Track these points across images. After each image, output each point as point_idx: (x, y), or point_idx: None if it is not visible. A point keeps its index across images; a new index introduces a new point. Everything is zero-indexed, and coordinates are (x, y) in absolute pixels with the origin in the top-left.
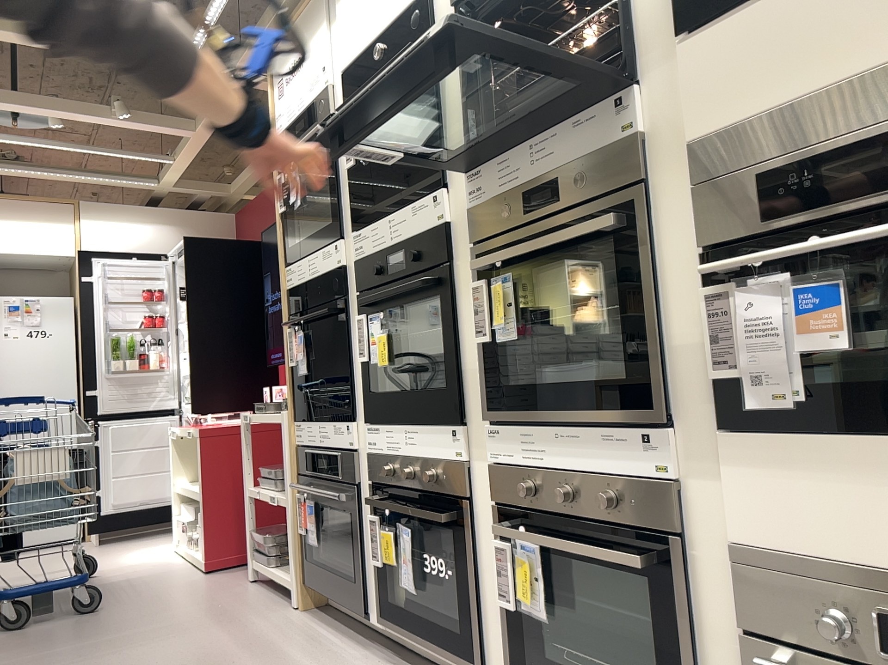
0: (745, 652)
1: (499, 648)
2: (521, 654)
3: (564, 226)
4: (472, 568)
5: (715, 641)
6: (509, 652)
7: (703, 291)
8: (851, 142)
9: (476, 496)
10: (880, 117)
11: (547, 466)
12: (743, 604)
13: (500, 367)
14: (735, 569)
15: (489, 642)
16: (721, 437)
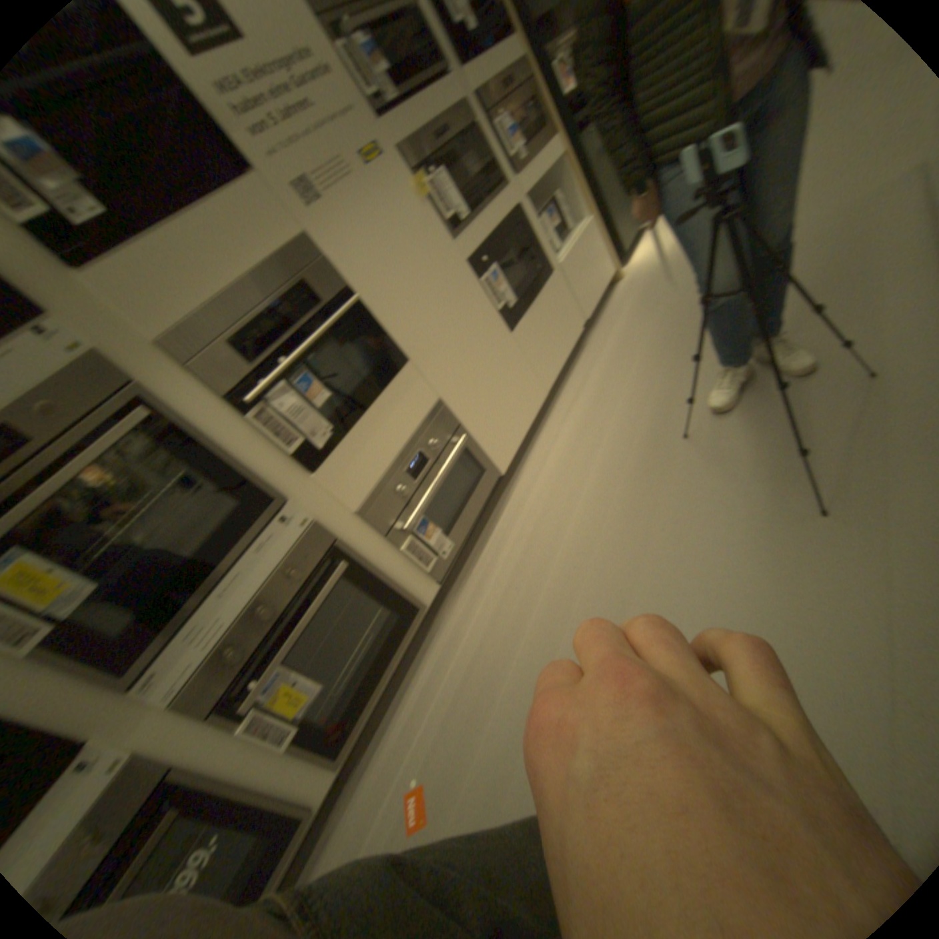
0: (392, 542)
1: (306, 774)
2: (319, 748)
3: (72, 453)
4: (236, 787)
5: (382, 556)
6: (315, 760)
7: (245, 418)
8: (257, 310)
9: (178, 752)
10: (266, 293)
11: (234, 621)
12: (381, 524)
13: (100, 628)
14: (368, 516)
15: (295, 791)
16: (319, 474)
